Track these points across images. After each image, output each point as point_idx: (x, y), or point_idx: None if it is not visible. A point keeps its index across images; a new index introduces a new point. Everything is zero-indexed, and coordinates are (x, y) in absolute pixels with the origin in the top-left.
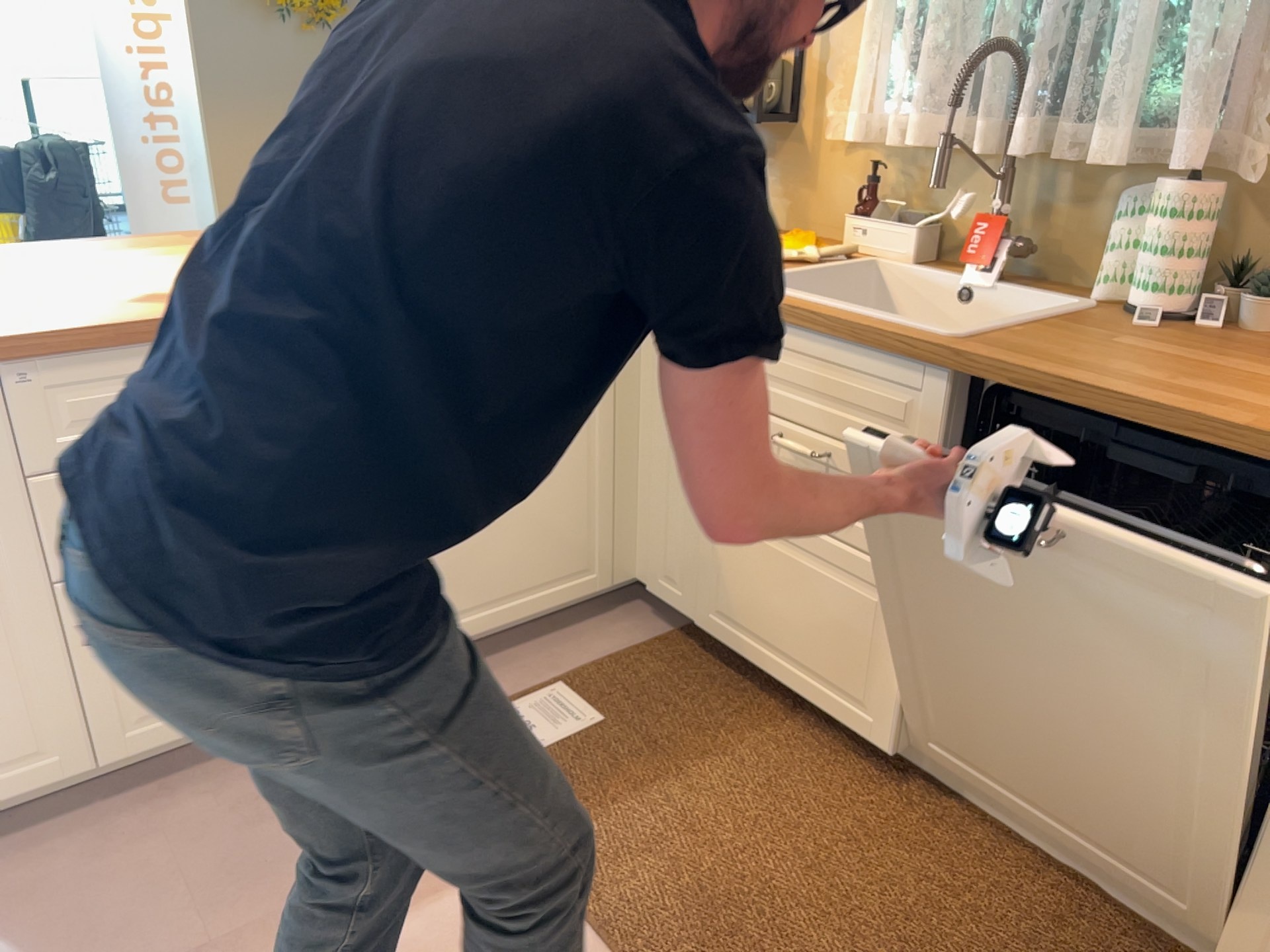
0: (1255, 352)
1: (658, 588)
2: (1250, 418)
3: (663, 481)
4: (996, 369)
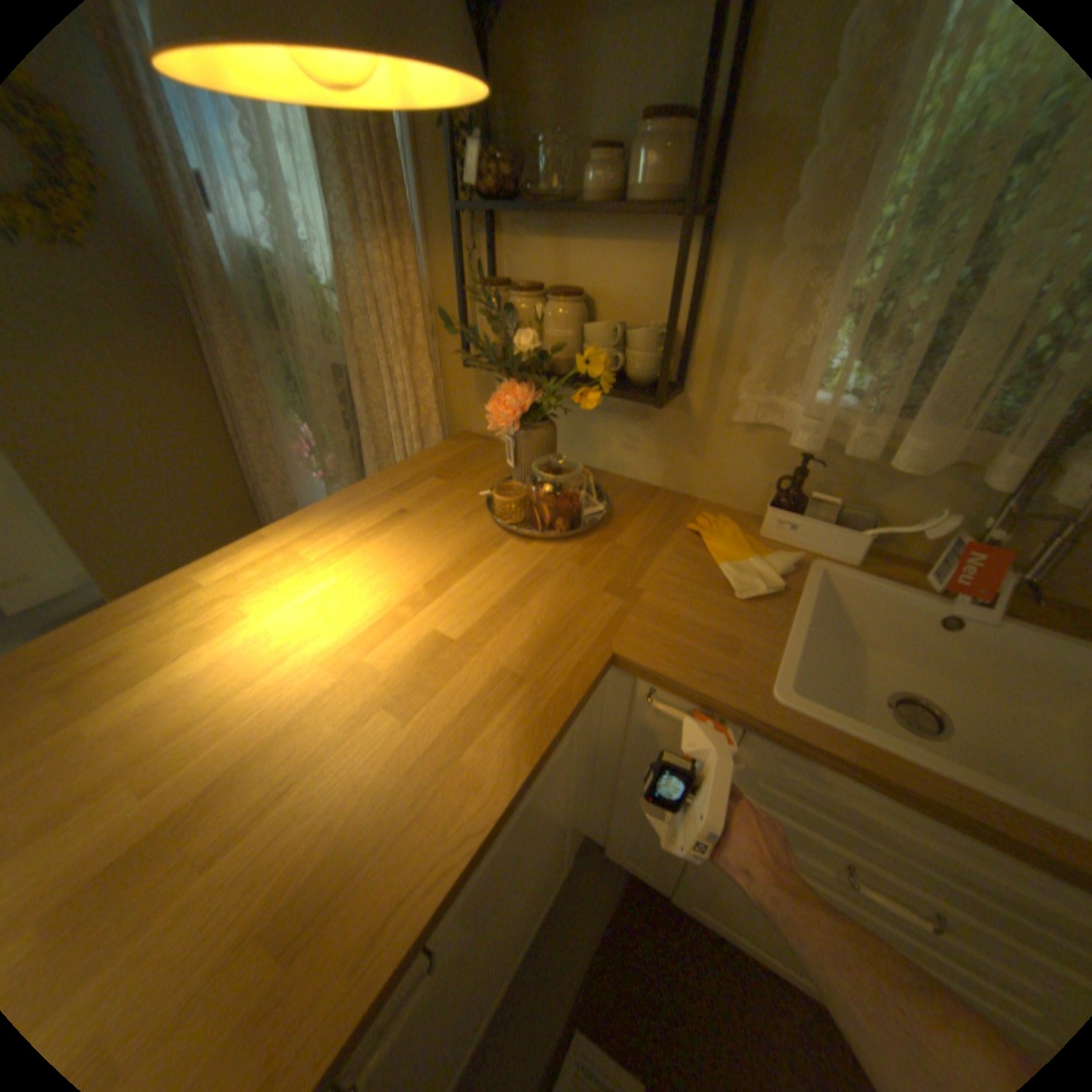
0: None
1: (623, 863)
2: None
3: (636, 810)
4: None
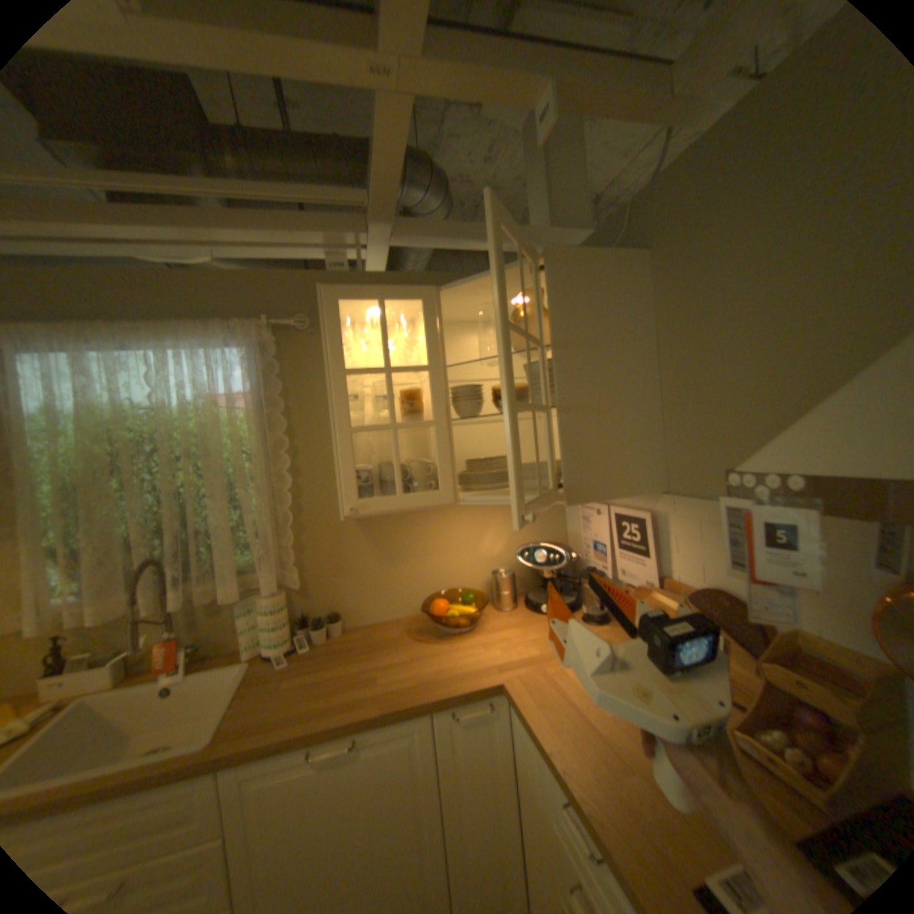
0: (333, 655)
1: None
2: (375, 707)
3: None
4: (247, 753)
